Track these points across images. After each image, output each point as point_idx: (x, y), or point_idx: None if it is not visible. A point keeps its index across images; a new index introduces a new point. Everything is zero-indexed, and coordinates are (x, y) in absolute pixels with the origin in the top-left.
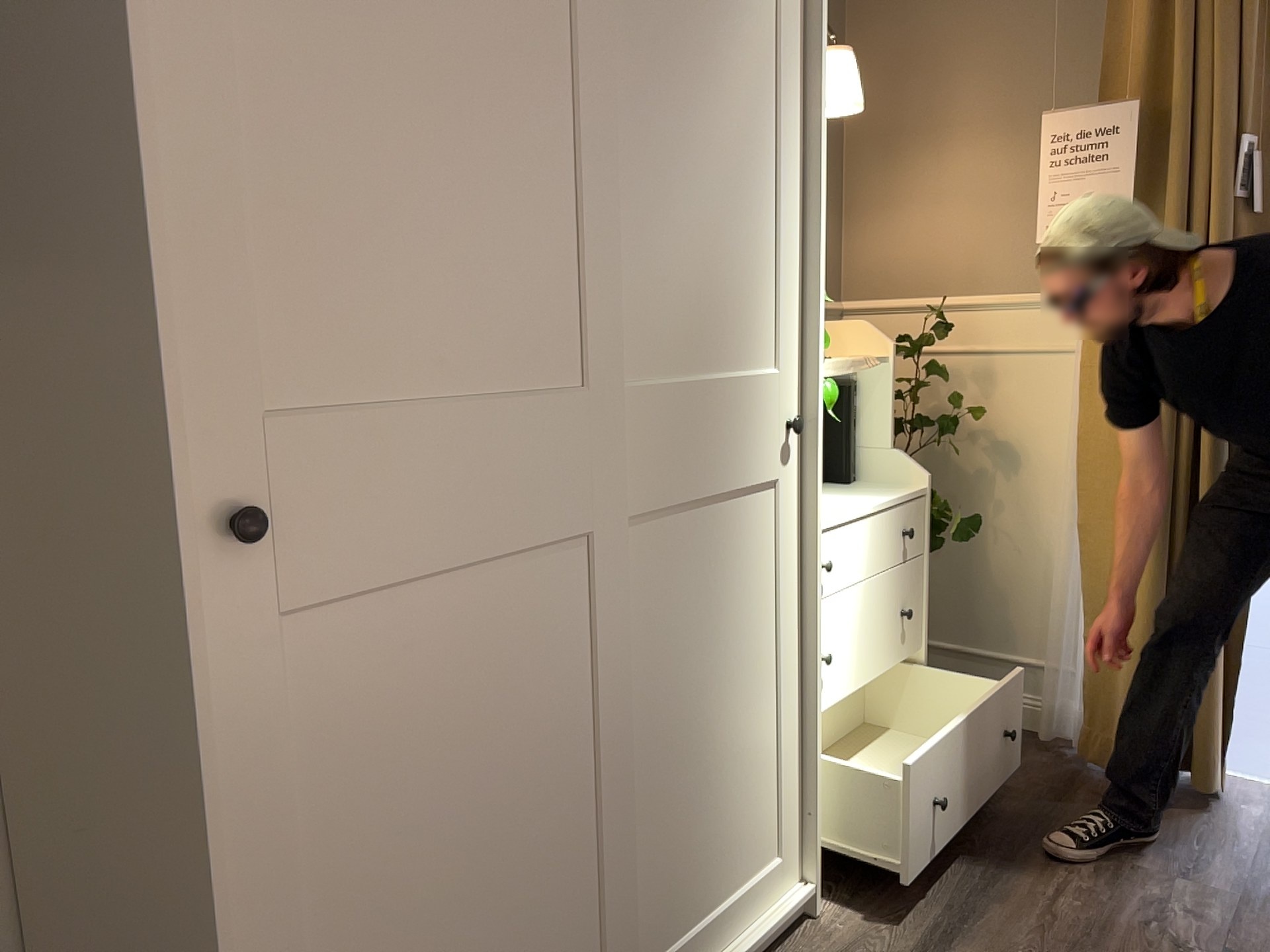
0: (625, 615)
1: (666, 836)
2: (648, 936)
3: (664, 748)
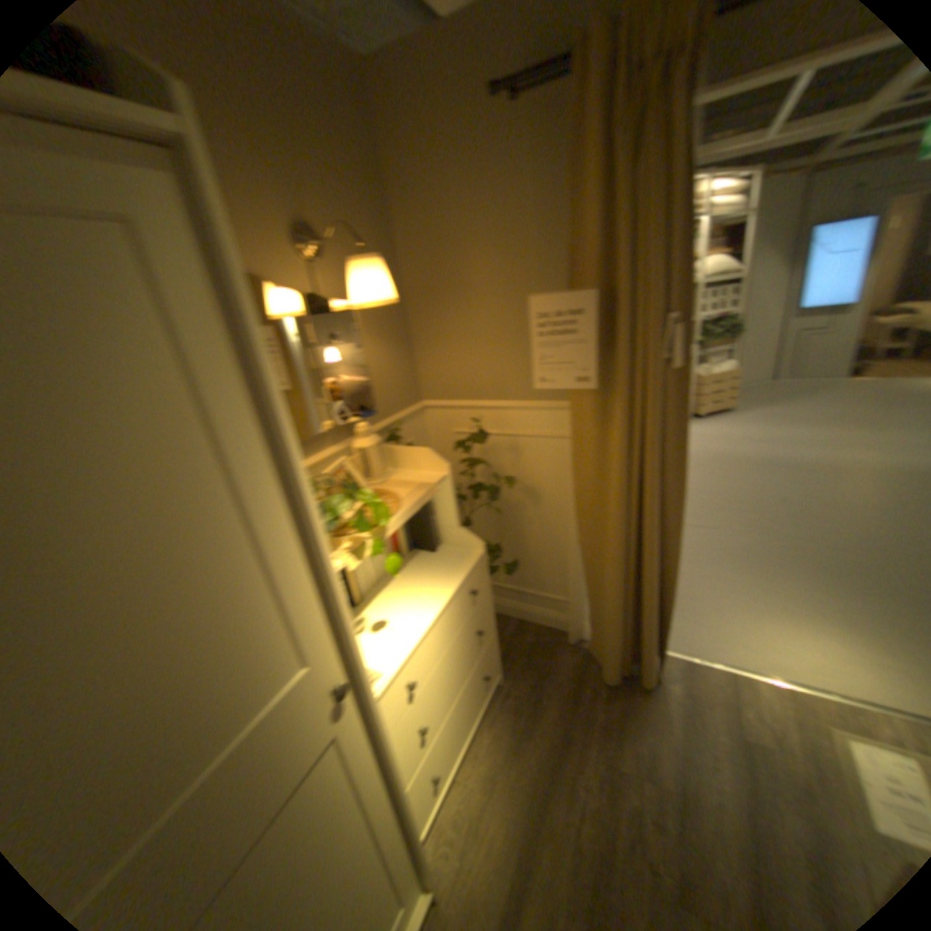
0: None
1: None
2: None
3: None
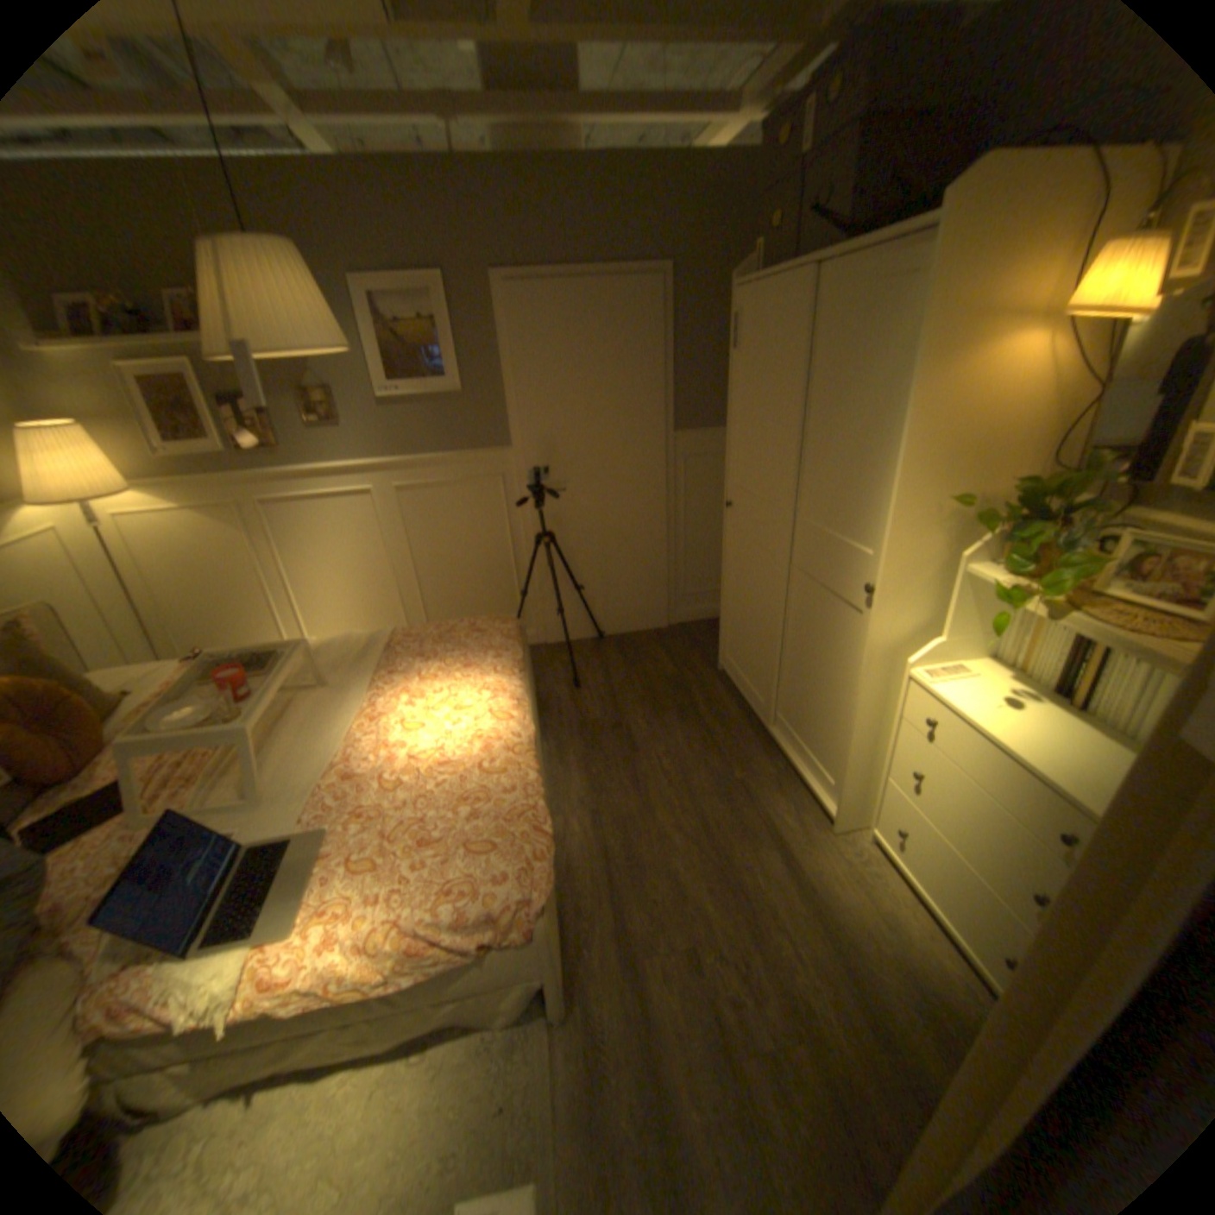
0: (787, 597)
1: (793, 692)
2: (783, 714)
3: (796, 662)
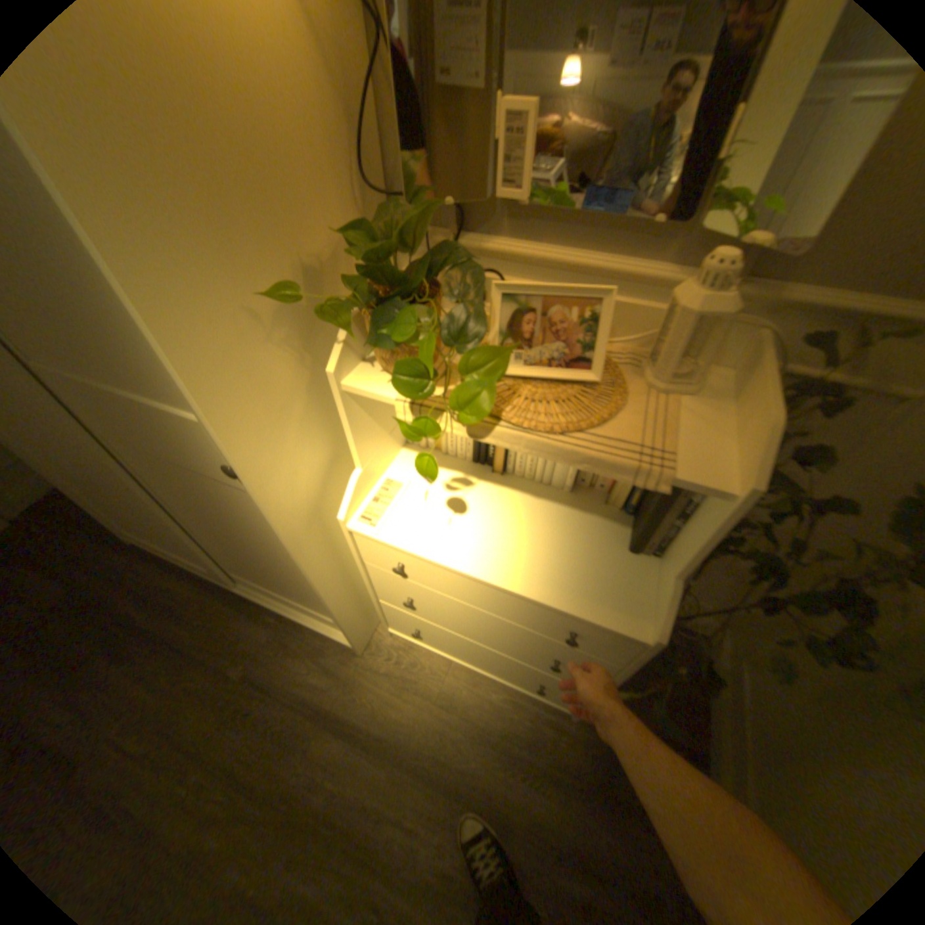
0: (130, 473)
1: (230, 559)
2: (237, 574)
3: (209, 534)
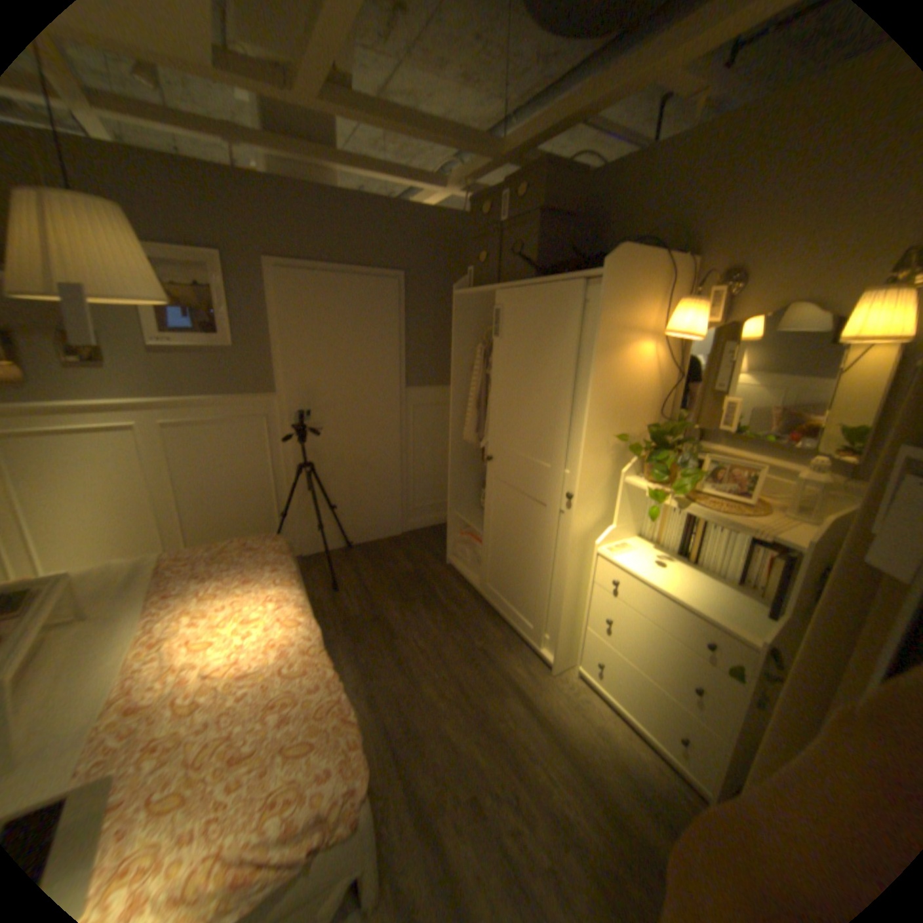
0: (506, 504)
1: (512, 573)
2: (505, 590)
3: (515, 551)
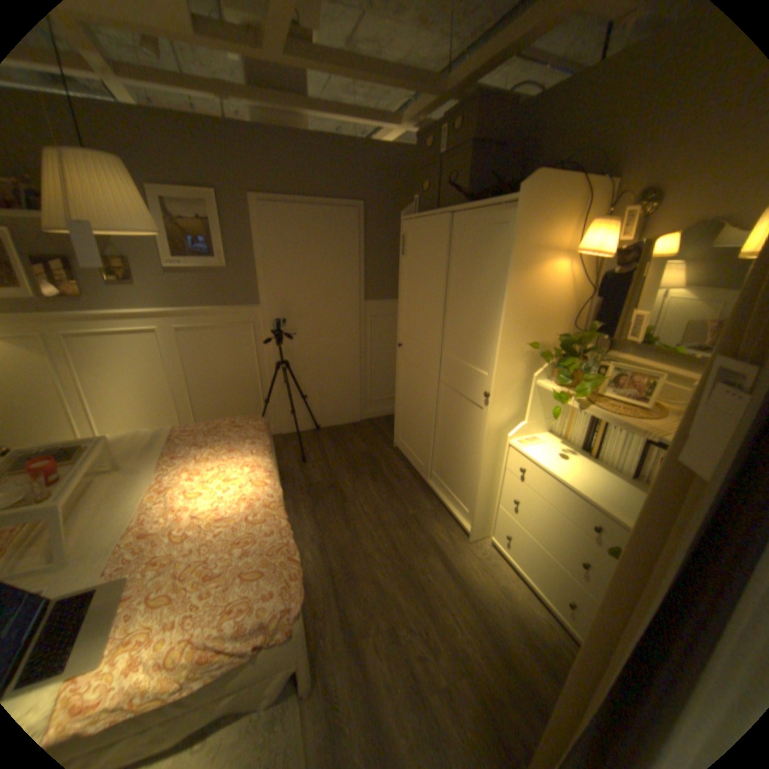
0: (438, 400)
1: (442, 458)
2: (436, 471)
3: (444, 439)
